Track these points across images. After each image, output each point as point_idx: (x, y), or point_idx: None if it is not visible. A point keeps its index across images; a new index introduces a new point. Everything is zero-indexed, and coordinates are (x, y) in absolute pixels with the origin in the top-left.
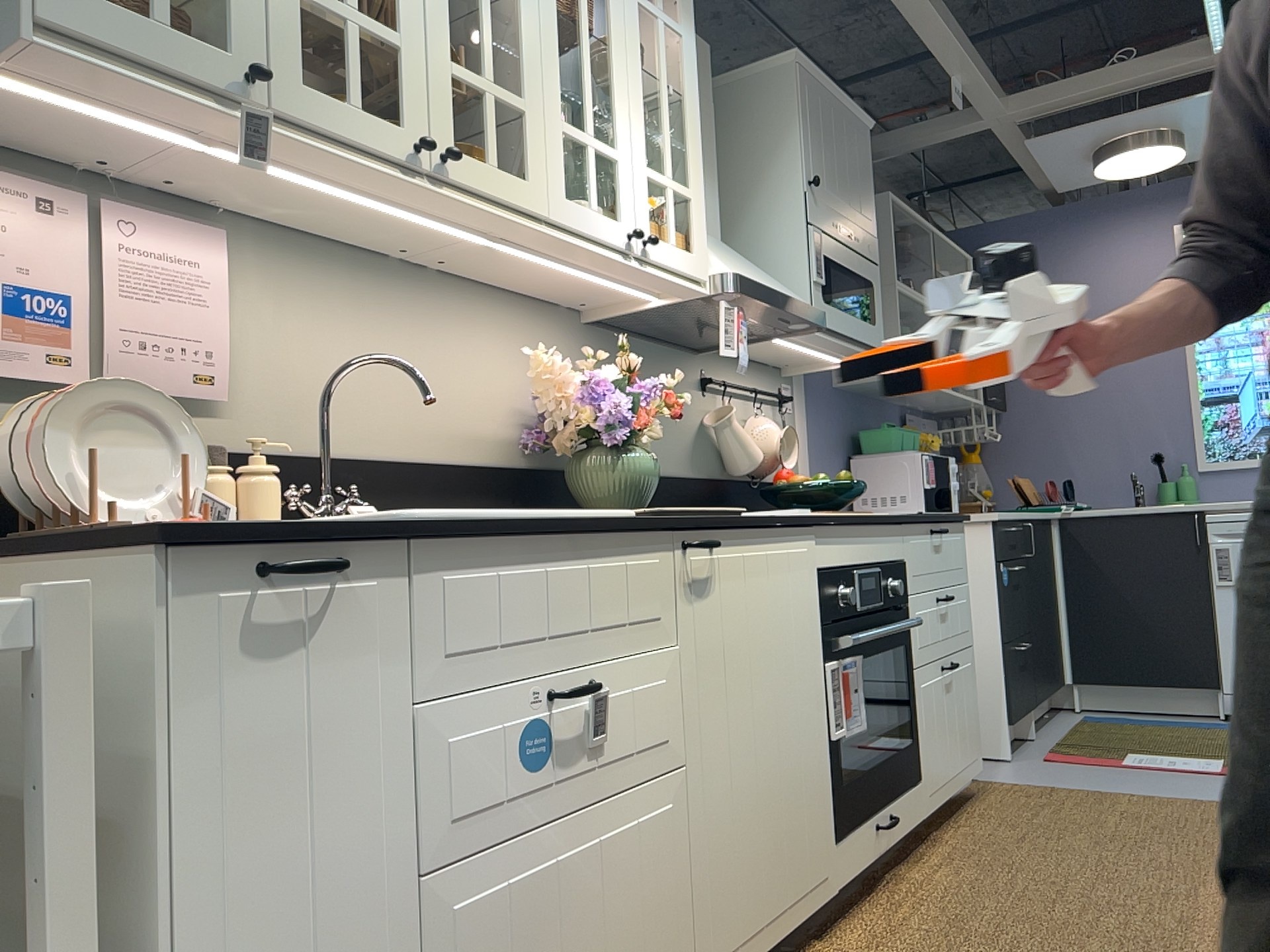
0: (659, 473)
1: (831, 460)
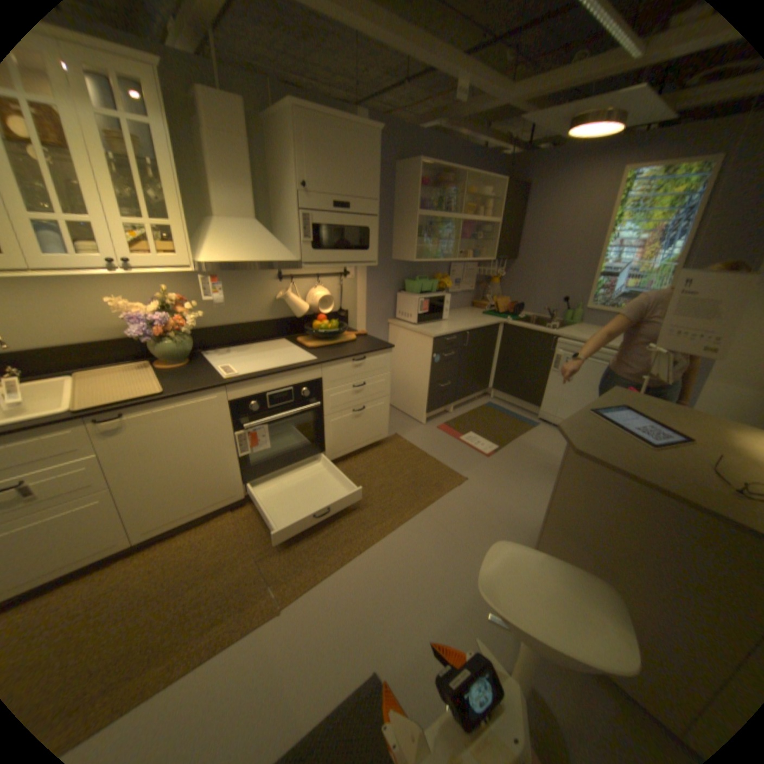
0: (243, 322)
1: (381, 295)
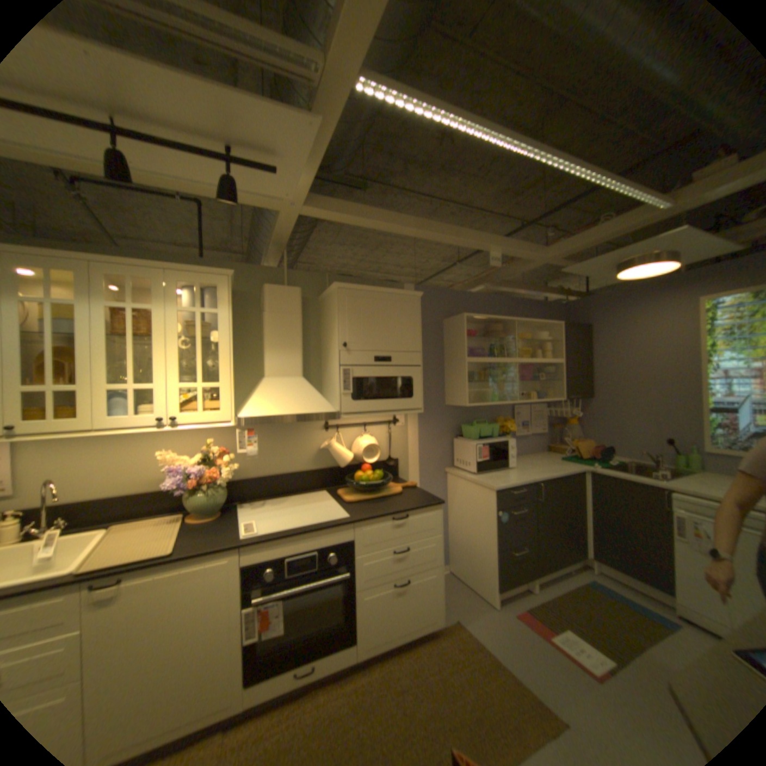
0: (285, 472)
1: (435, 441)
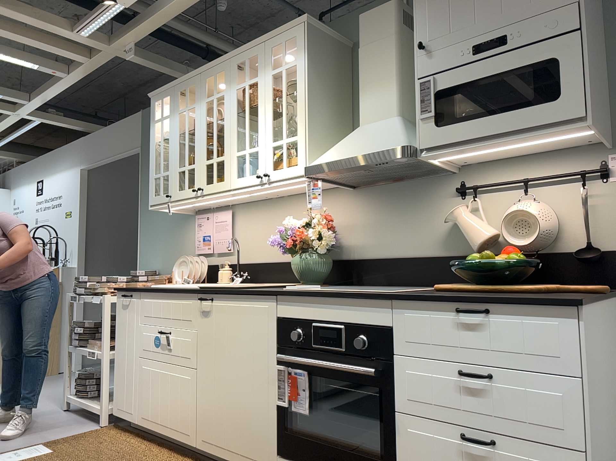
0: (406, 256)
1: None
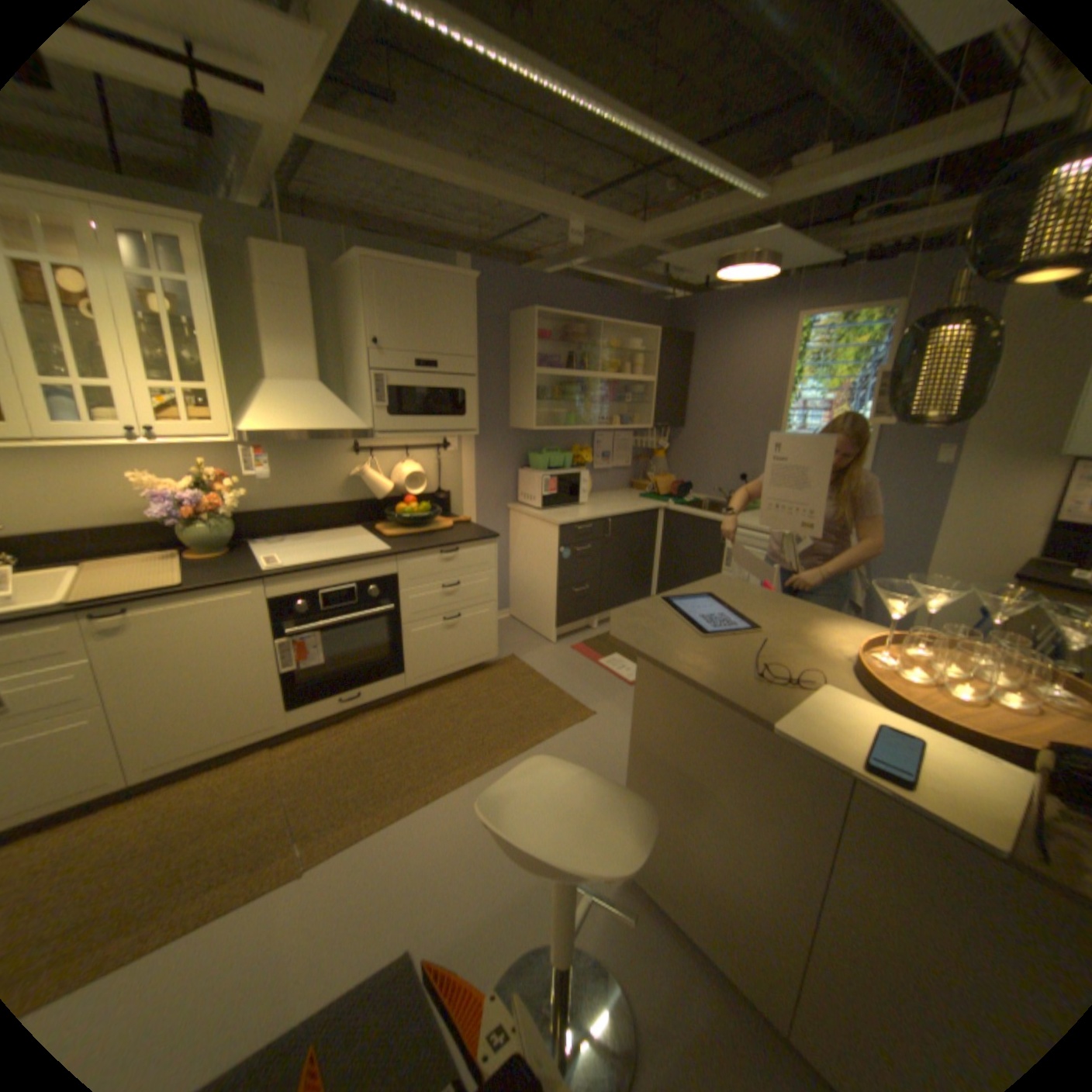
0: (306, 505)
1: (497, 472)
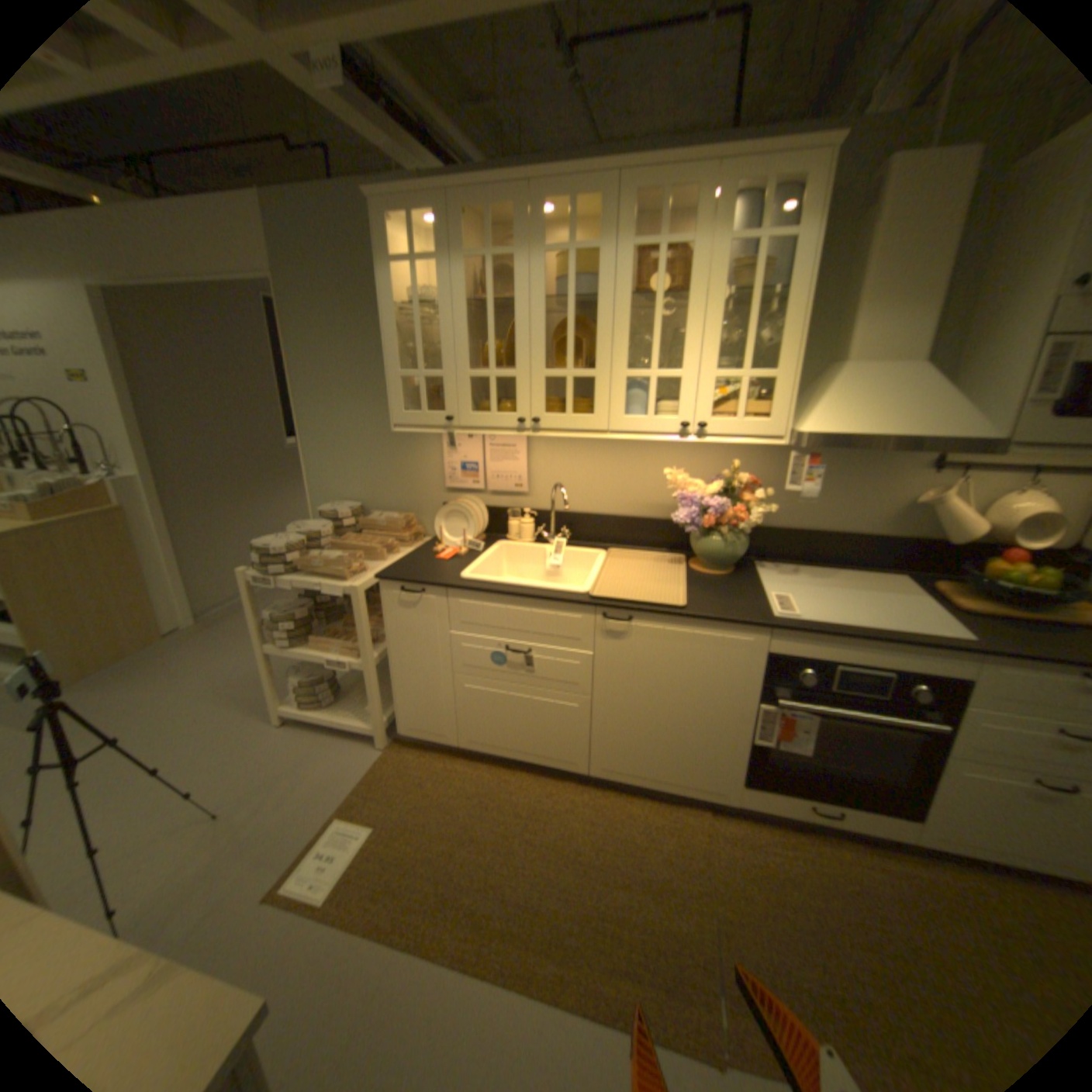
0: (836, 531)
1: None
